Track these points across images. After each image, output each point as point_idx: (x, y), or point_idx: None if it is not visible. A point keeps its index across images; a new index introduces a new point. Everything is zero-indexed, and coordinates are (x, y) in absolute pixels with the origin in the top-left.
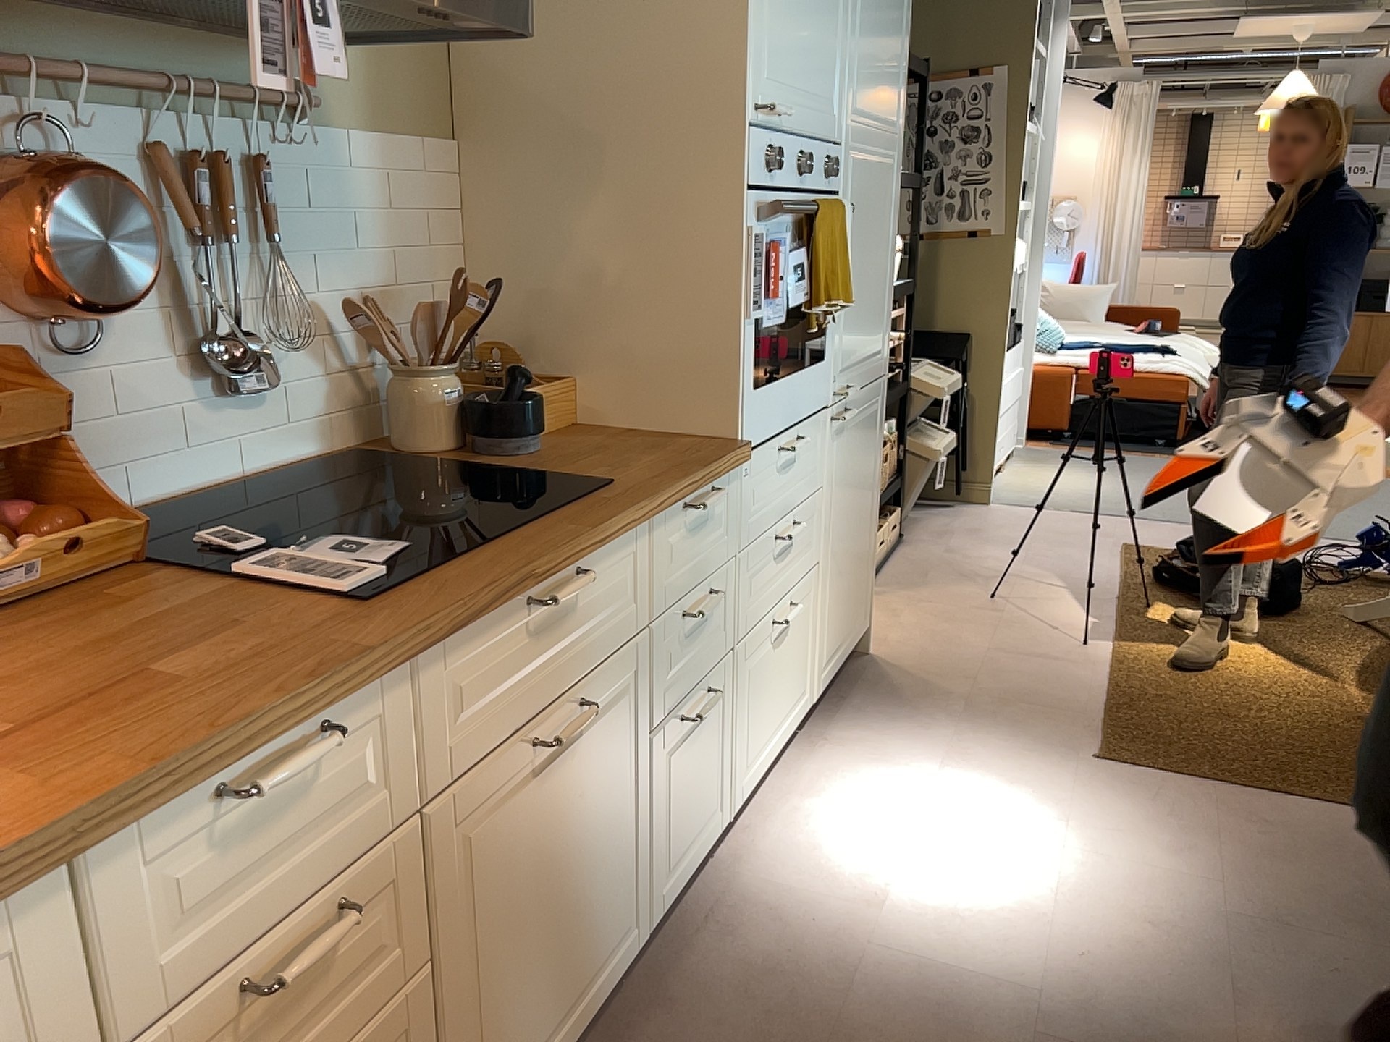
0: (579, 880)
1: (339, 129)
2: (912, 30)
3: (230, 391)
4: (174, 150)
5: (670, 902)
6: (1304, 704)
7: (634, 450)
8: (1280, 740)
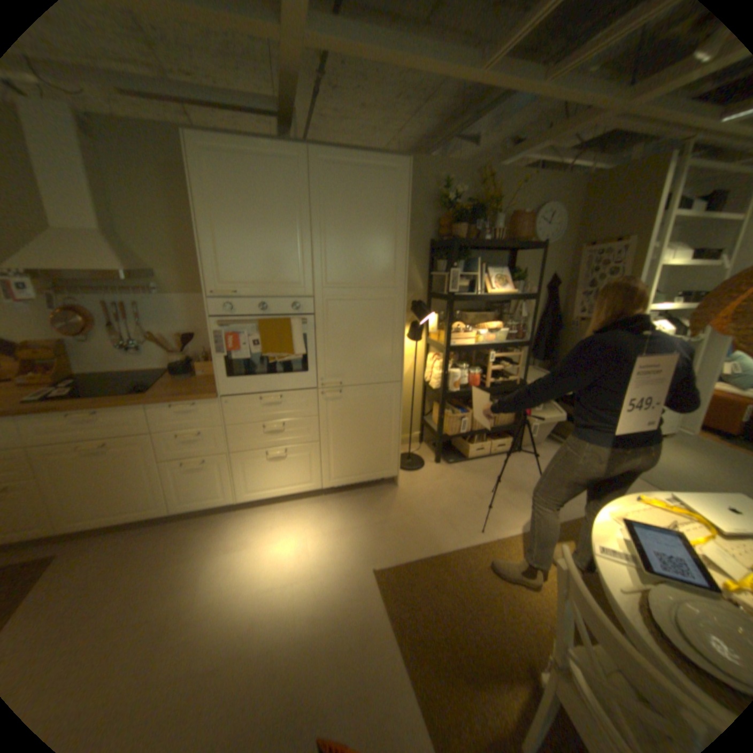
0: (113, 488)
1: (165, 295)
2: (408, 243)
3: (126, 353)
4: (106, 303)
5: (184, 513)
6: (521, 637)
7: (189, 388)
8: (460, 636)
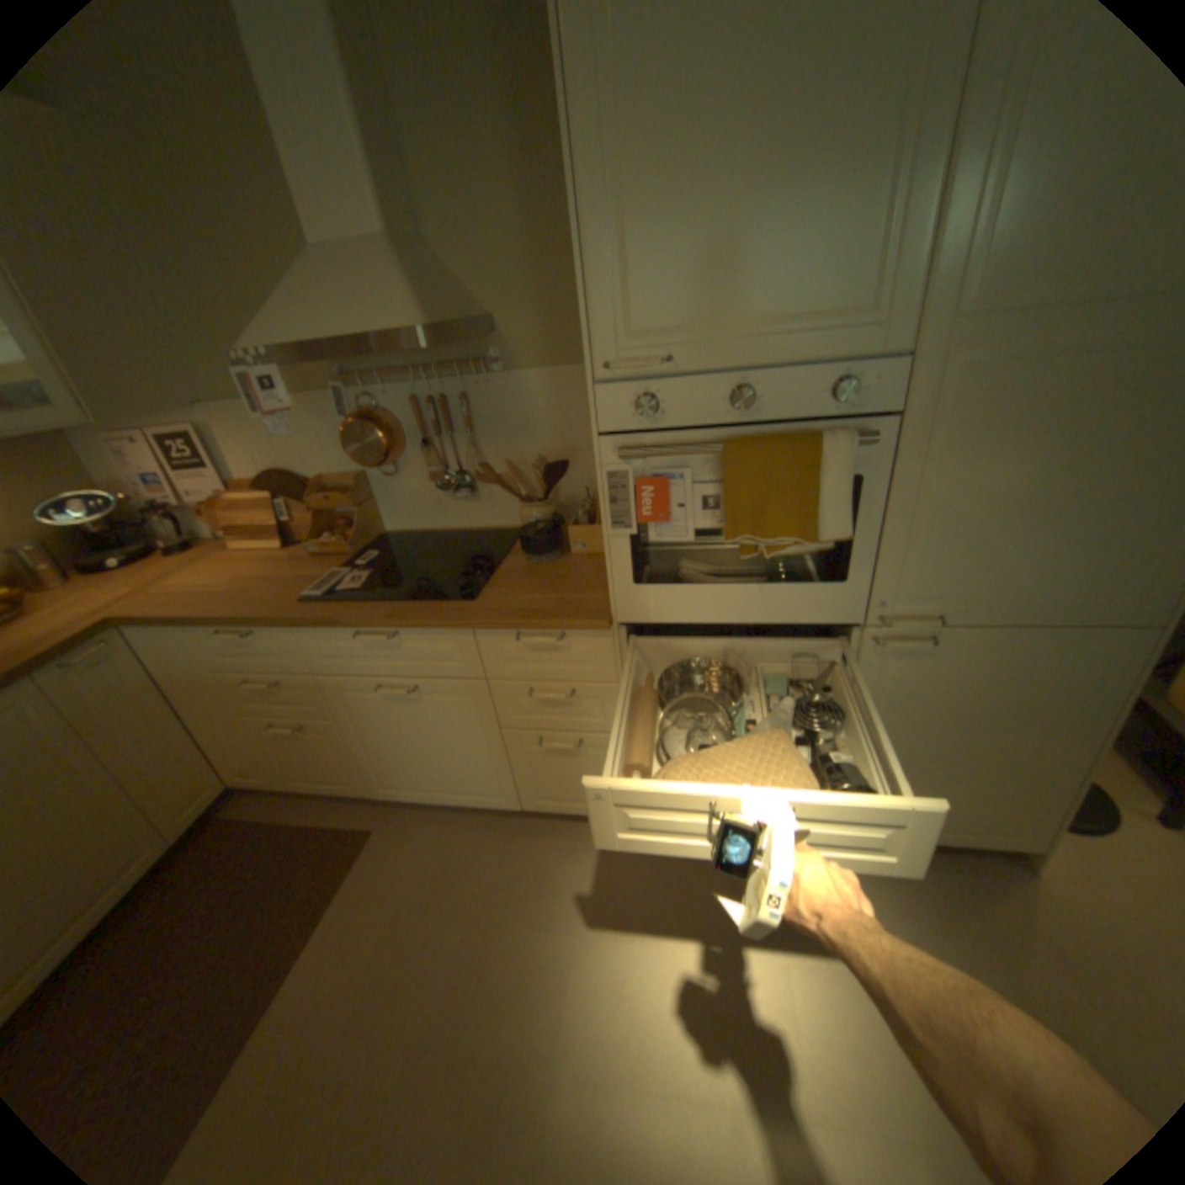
0: (438, 753)
1: (518, 370)
2: None
3: (458, 495)
4: (420, 396)
5: (549, 813)
6: None
7: (557, 588)
8: None
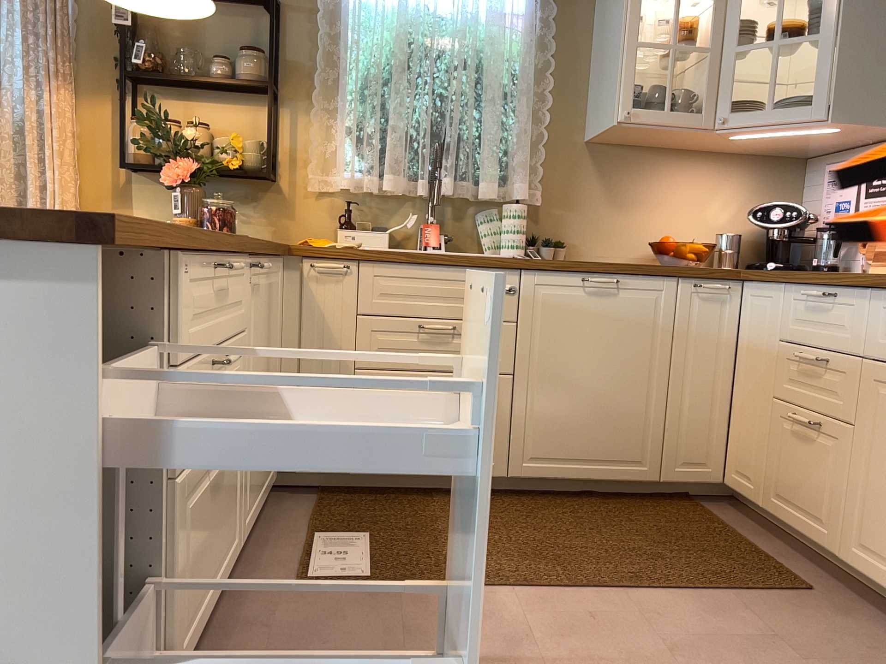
0: None
1: None
2: None
3: None
4: None
5: None
6: None
7: None
8: None
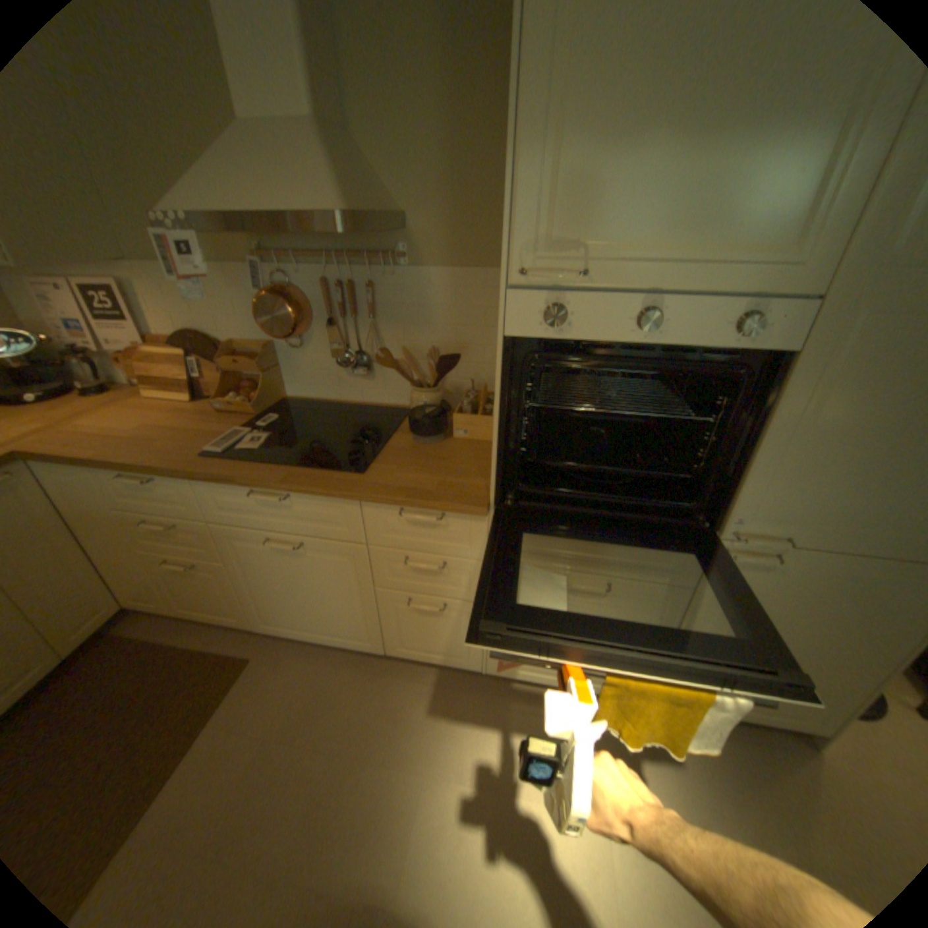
0: (317, 601)
1: (423, 266)
2: None
3: (356, 372)
4: (331, 280)
5: (409, 659)
6: None
7: (441, 469)
8: None
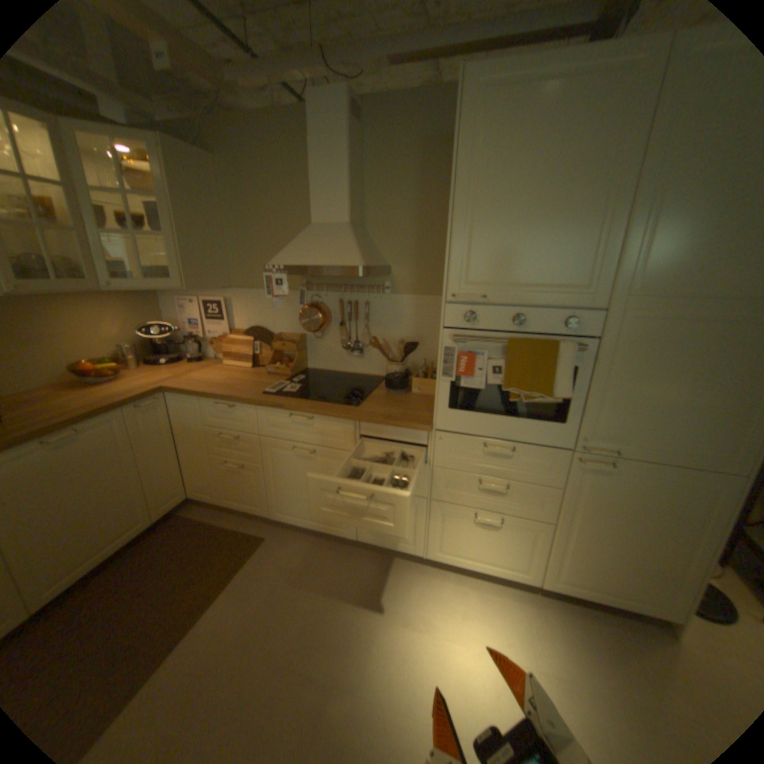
0: (316, 494)
1: (398, 294)
2: None
3: (352, 354)
4: (344, 300)
5: (372, 545)
6: None
7: (403, 407)
8: None
